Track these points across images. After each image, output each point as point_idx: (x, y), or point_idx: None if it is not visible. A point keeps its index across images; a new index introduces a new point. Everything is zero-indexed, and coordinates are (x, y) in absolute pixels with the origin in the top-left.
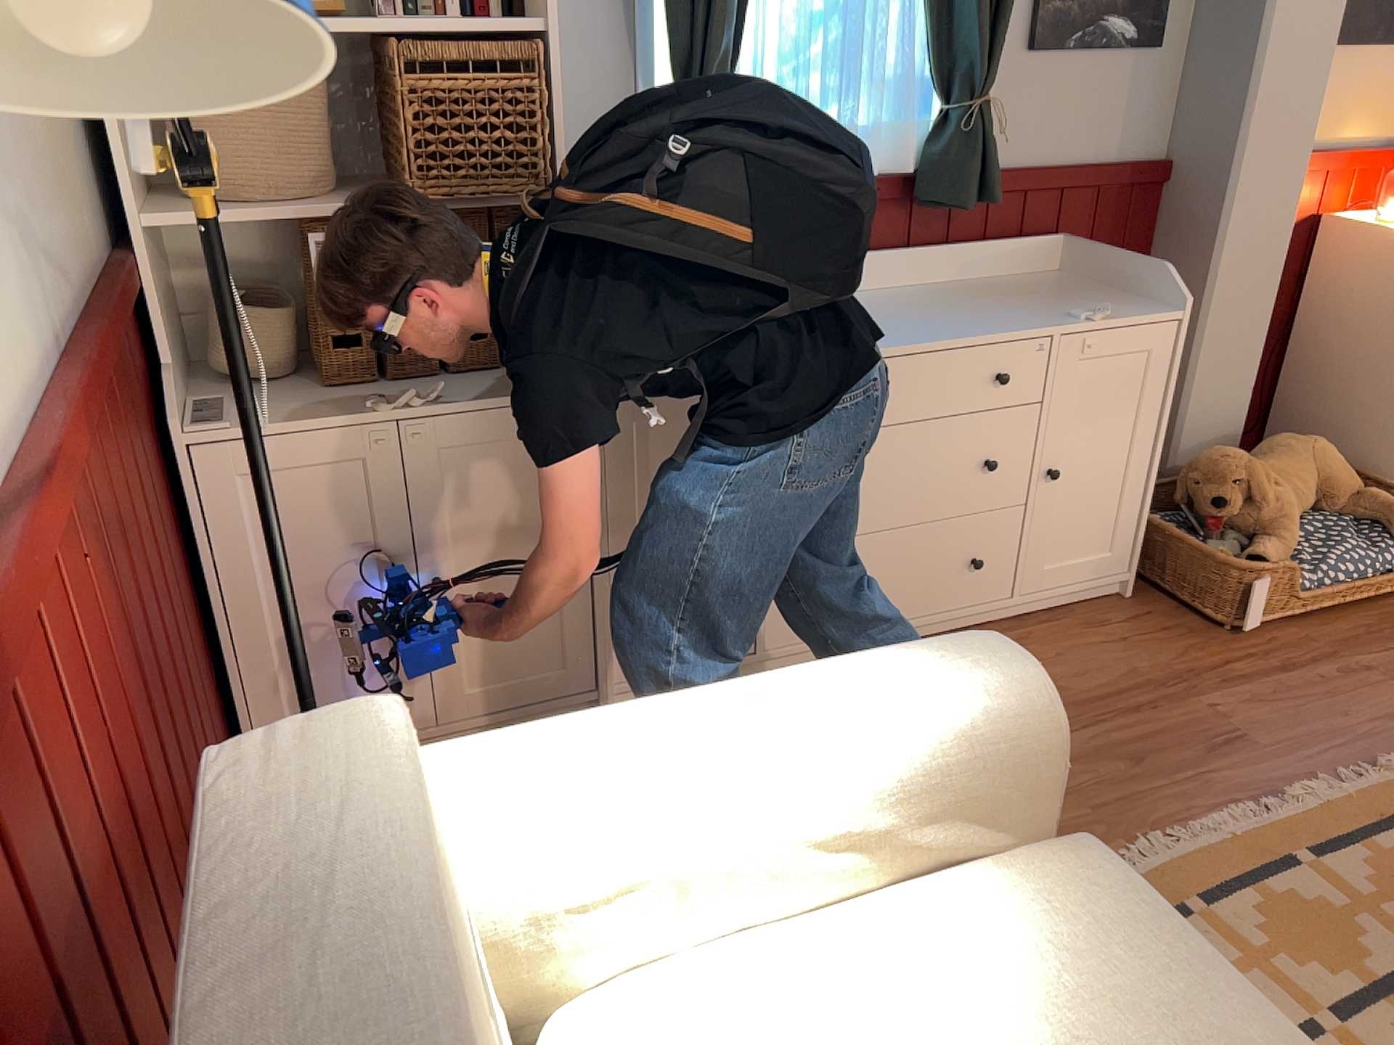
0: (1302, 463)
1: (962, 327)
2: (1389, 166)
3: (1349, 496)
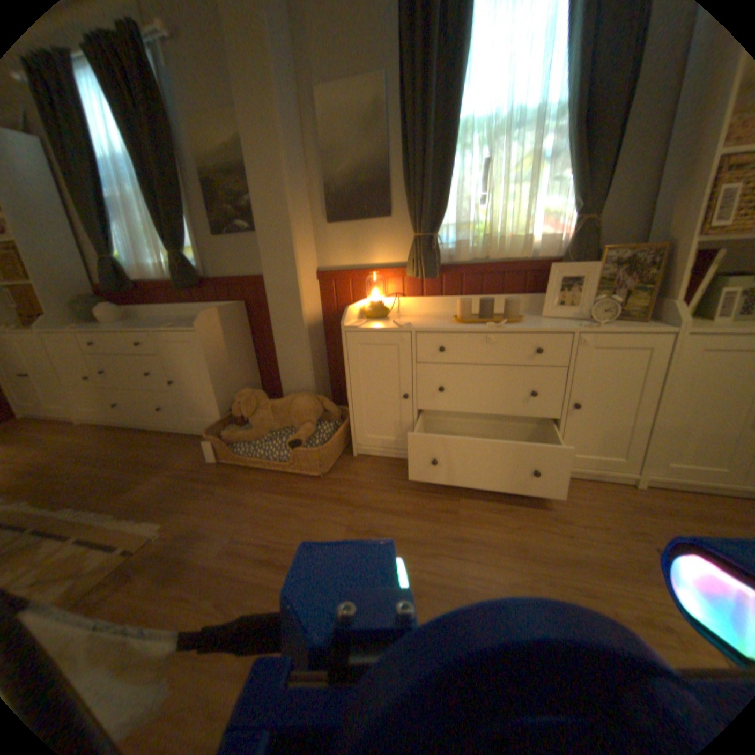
0: (287, 404)
1: (138, 326)
2: (392, 276)
3: (307, 424)
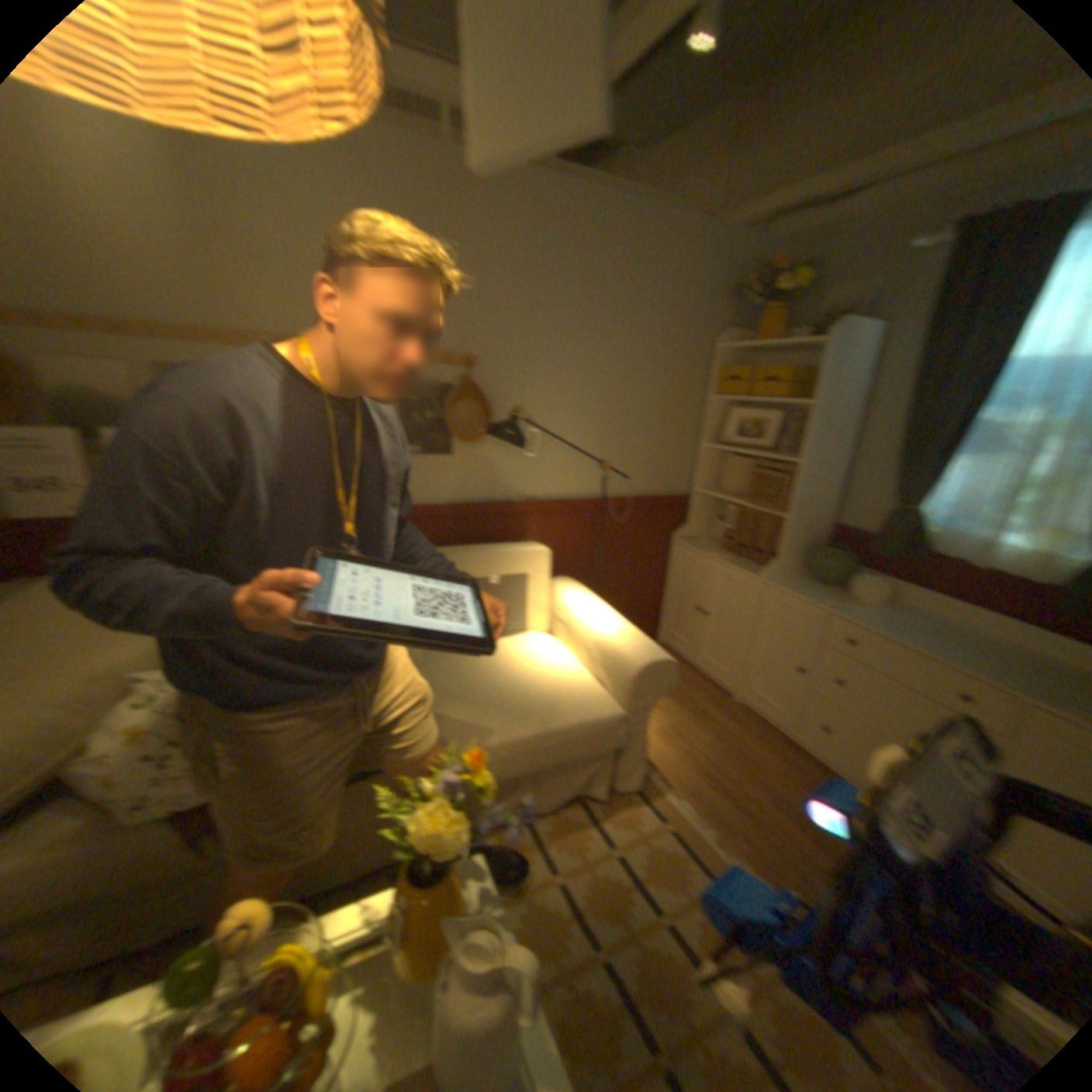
0: None
1: (971, 663)
2: None
3: None
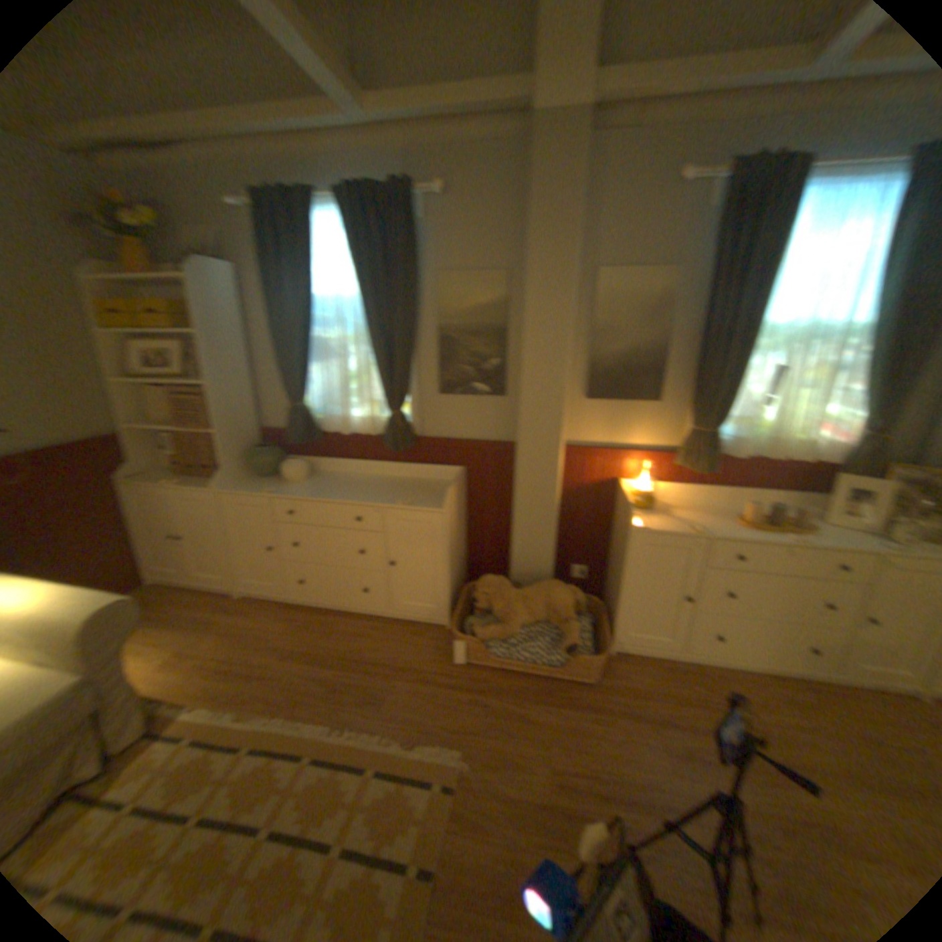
0: (538, 596)
1: (352, 496)
2: (652, 461)
3: (563, 621)
